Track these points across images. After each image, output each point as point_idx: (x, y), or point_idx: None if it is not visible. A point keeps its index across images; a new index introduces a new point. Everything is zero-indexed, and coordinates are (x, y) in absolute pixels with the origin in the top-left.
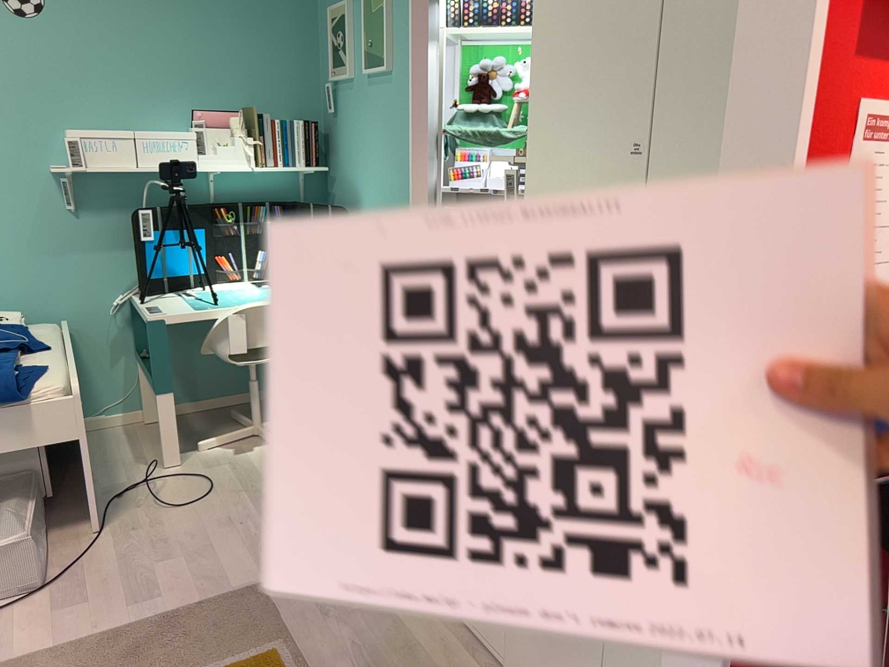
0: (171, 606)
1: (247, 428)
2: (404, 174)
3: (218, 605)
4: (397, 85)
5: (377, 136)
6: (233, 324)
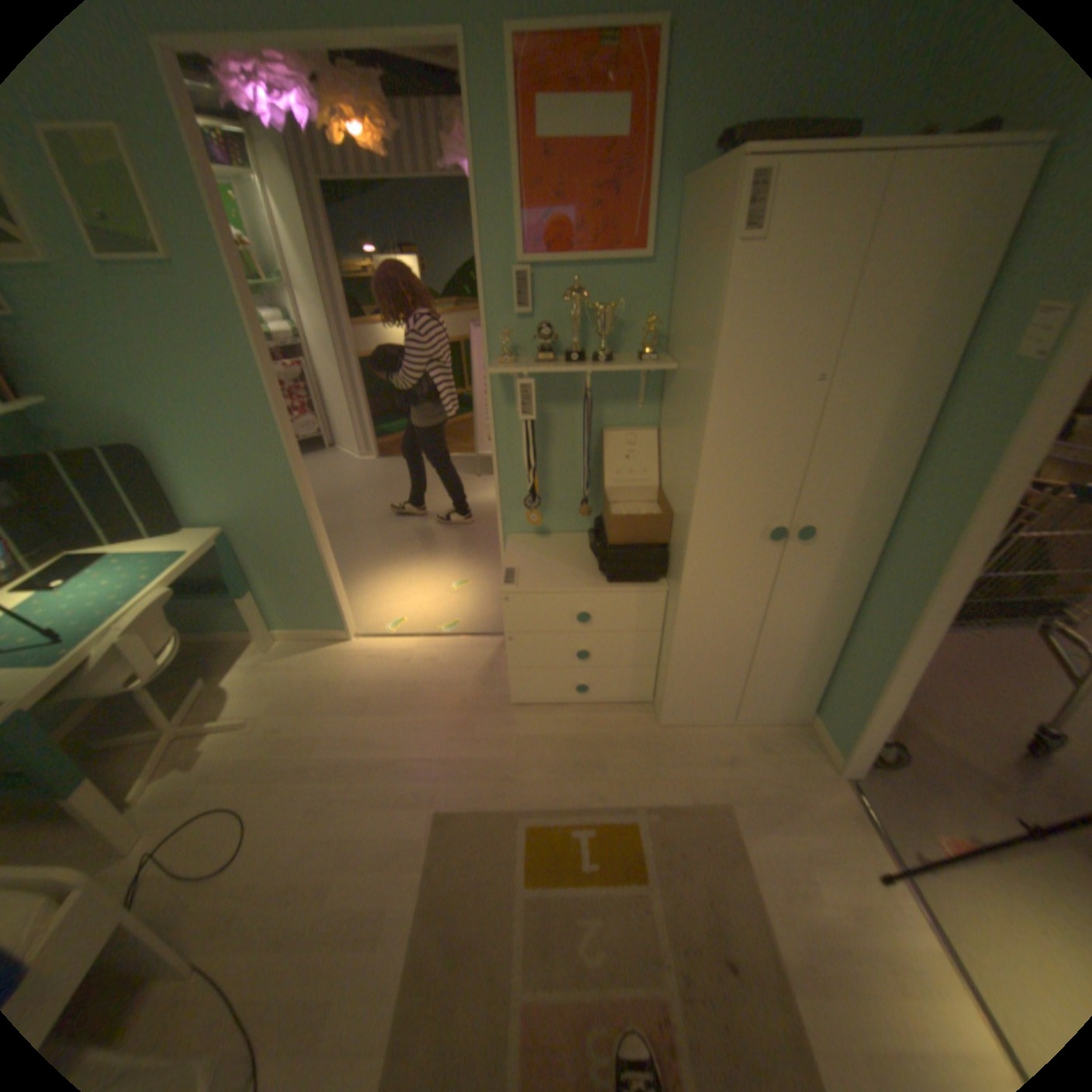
0: (406, 903)
1: (141, 742)
2: (248, 390)
3: (439, 857)
4: (192, 279)
5: (161, 347)
6: (126, 647)
